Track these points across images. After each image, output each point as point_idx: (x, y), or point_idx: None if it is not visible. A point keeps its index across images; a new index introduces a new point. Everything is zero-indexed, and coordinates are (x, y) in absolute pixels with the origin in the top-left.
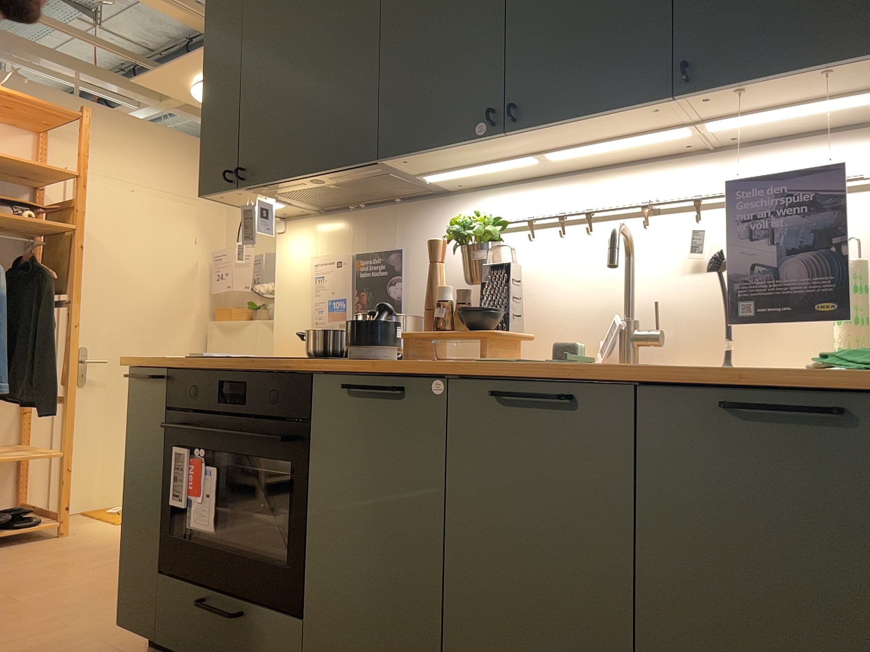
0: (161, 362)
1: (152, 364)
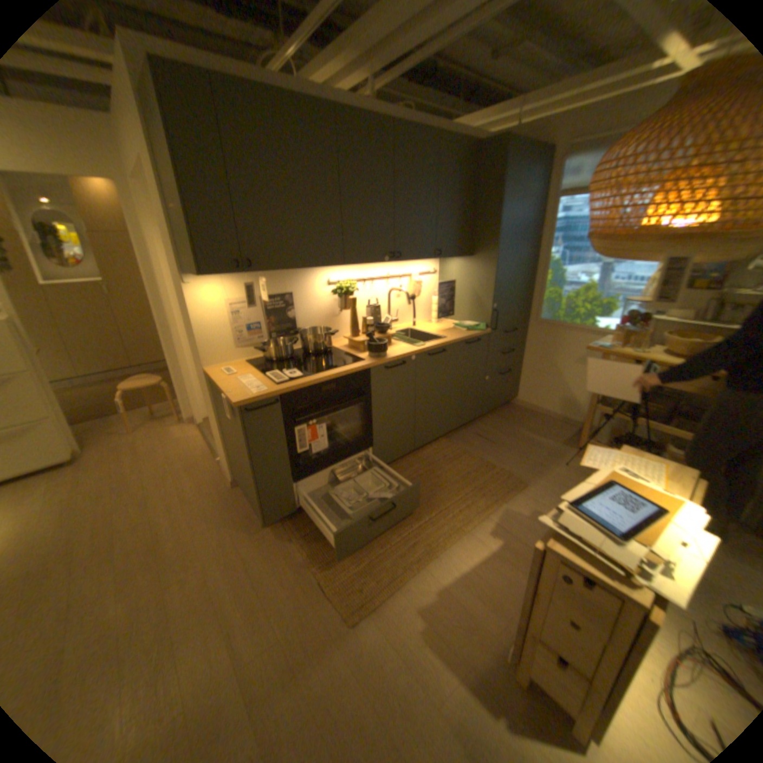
0: (278, 393)
1: (269, 396)
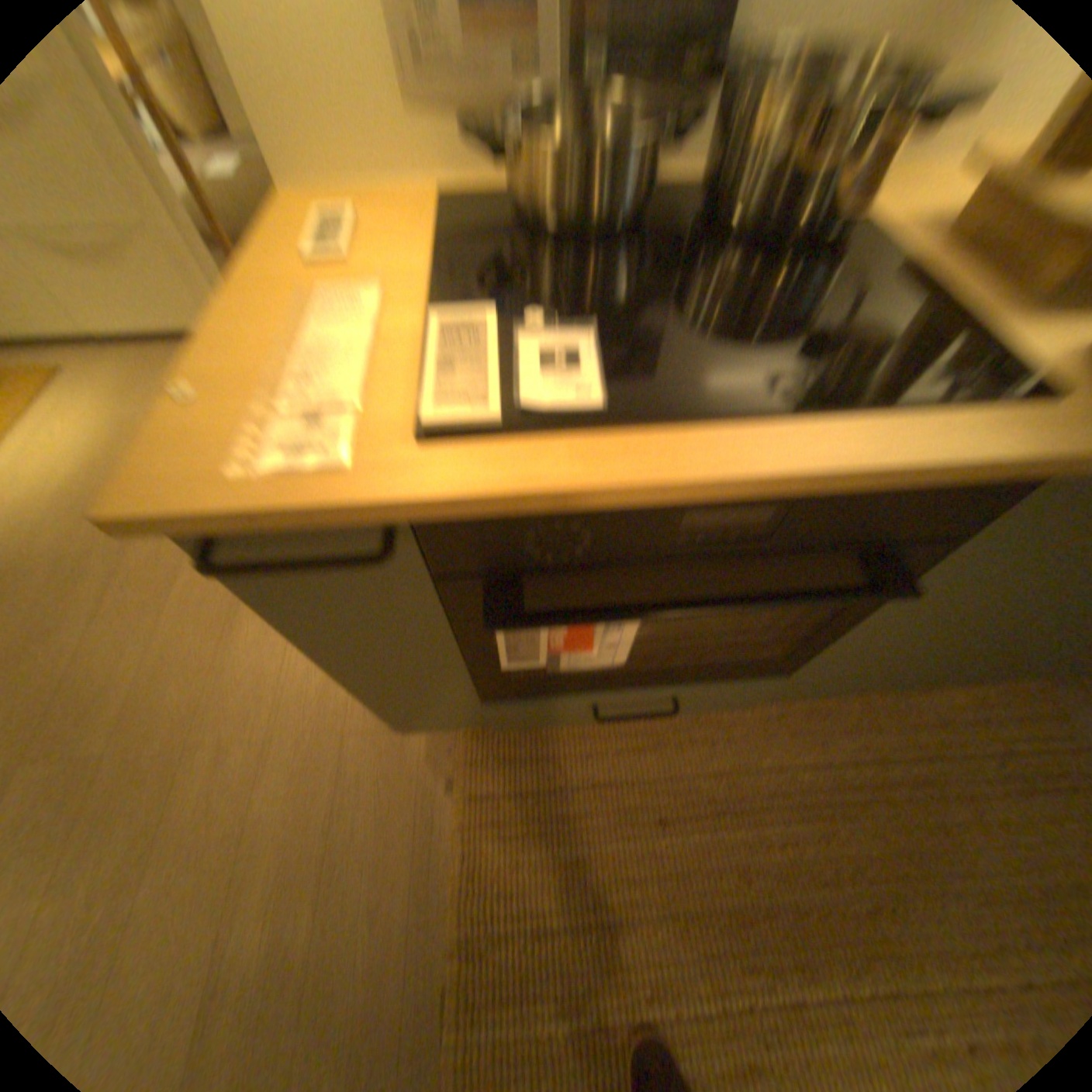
0: (391, 509)
1: (329, 513)
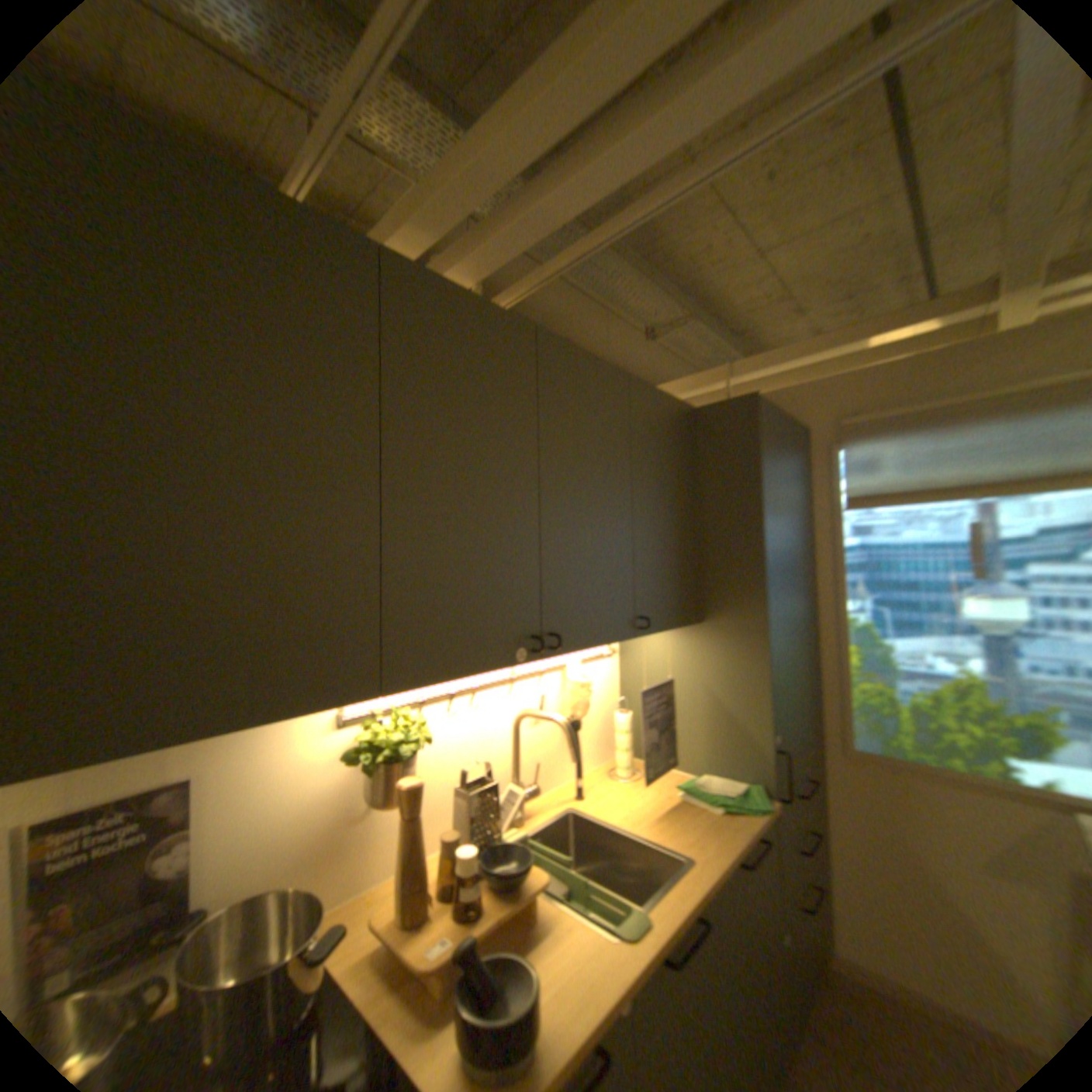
0: None
1: None
